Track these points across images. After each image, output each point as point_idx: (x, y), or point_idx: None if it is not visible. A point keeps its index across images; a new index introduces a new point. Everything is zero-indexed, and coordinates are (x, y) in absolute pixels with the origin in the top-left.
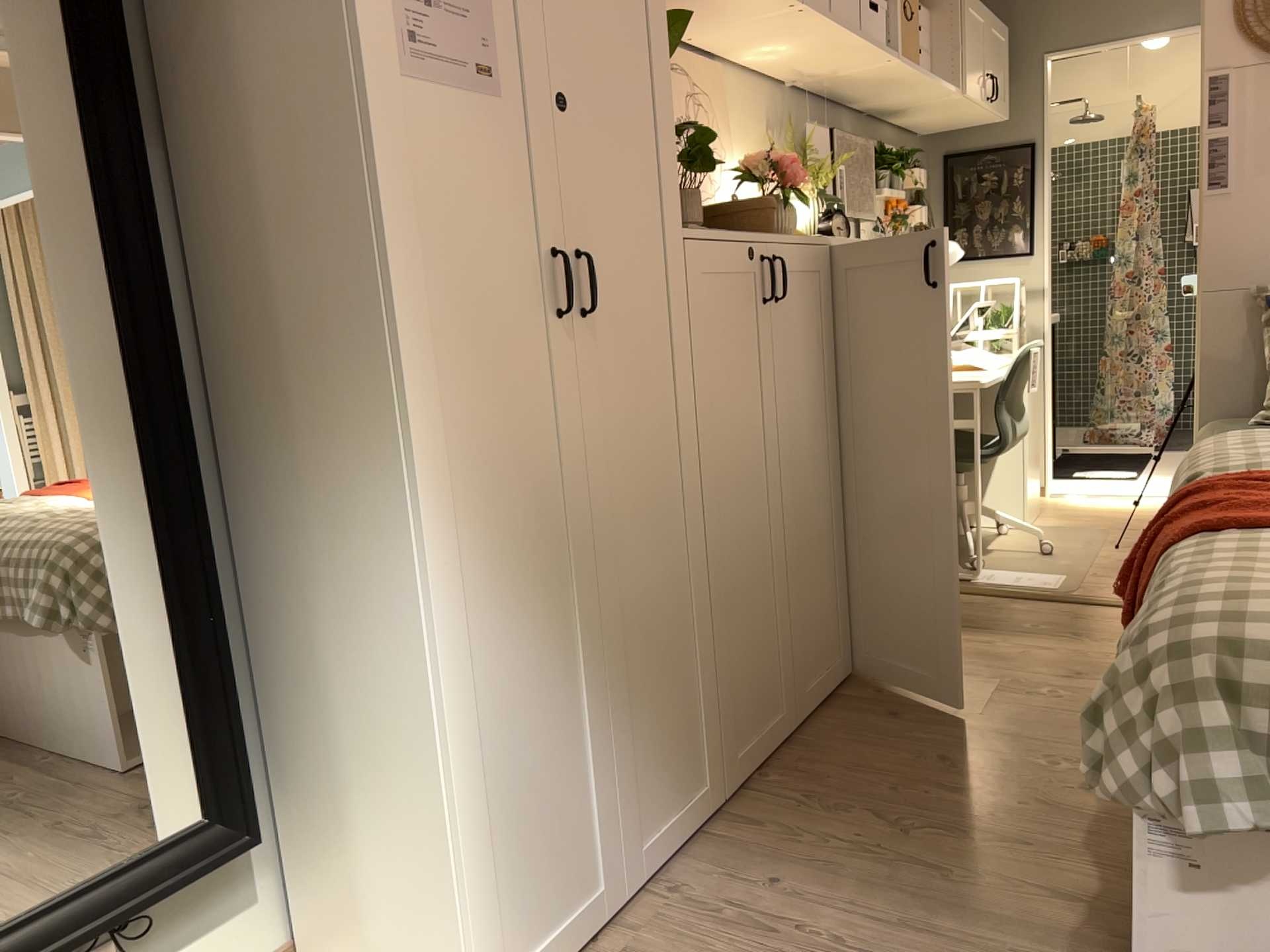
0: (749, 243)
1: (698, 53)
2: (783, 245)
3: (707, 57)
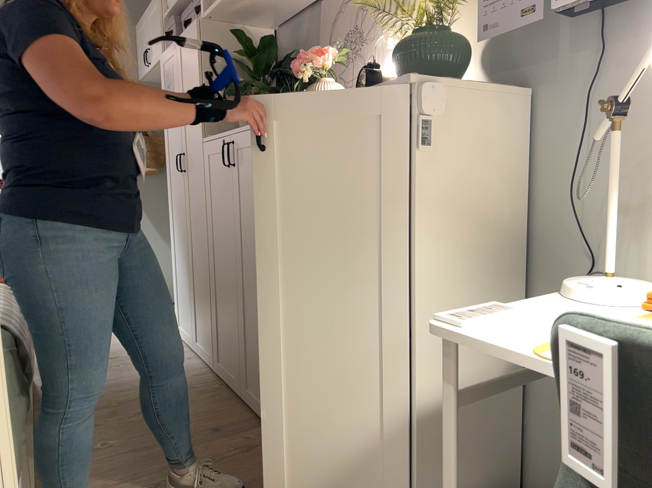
0: (222, 138)
1: None
2: (236, 134)
3: None
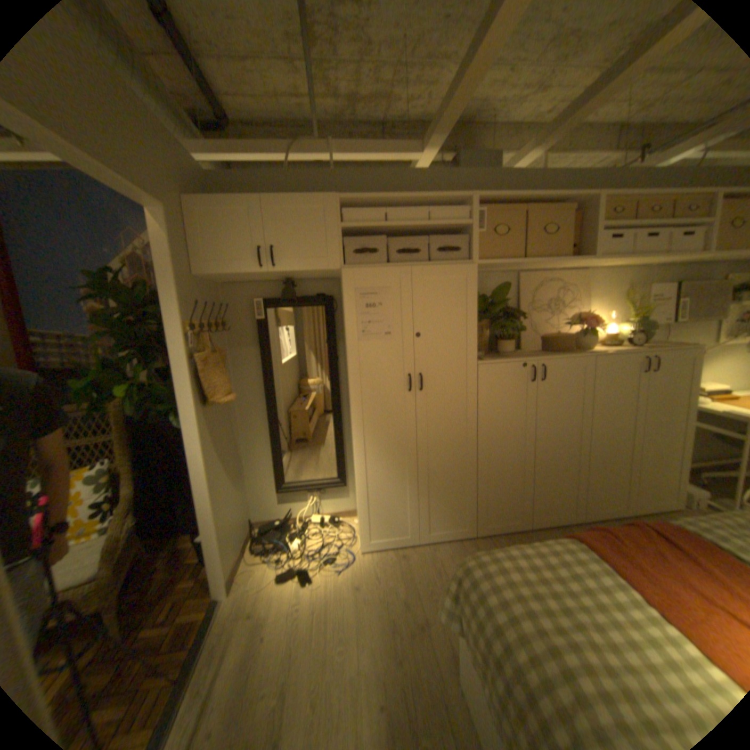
0: (523, 363)
1: (575, 269)
2: (550, 361)
3: (580, 270)
